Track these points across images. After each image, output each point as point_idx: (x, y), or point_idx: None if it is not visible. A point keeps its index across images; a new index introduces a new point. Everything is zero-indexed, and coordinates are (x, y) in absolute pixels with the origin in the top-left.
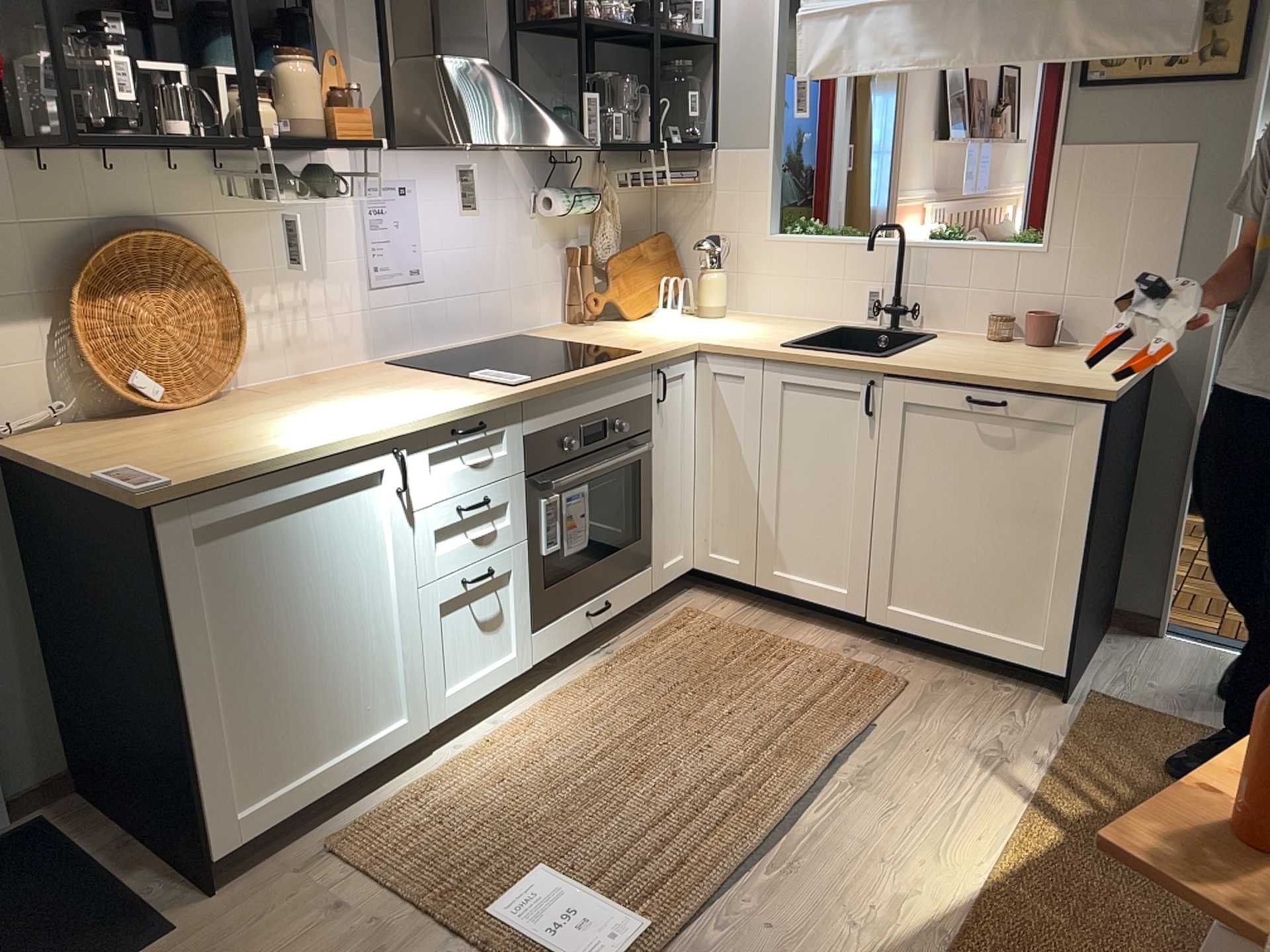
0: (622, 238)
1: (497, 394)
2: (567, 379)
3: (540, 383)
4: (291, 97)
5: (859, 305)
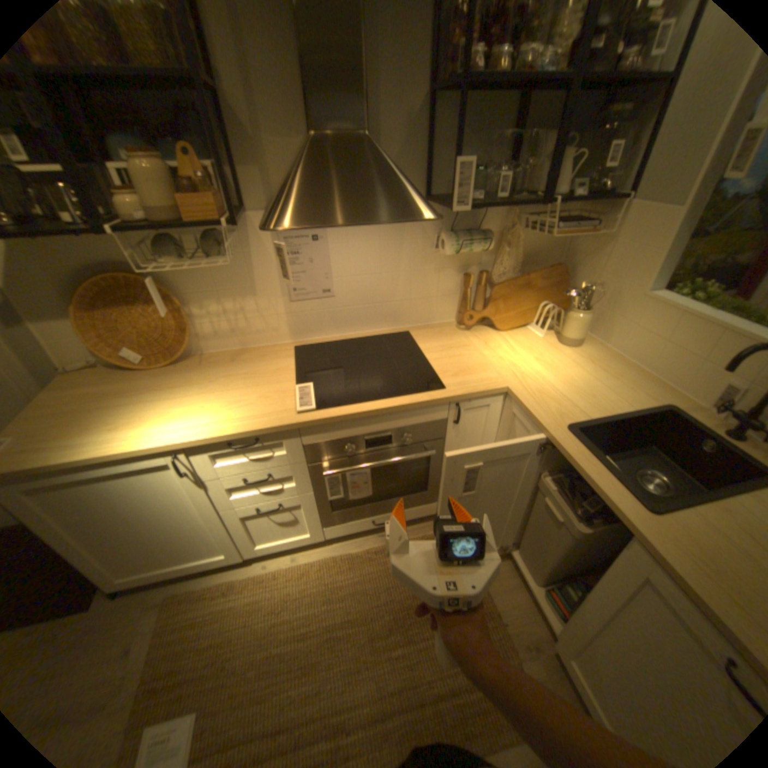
0: (526, 264)
1: (274, 421)
2: (343, 414)
3: (317, 415)
4: (138, 187)
5: (708, 388)
